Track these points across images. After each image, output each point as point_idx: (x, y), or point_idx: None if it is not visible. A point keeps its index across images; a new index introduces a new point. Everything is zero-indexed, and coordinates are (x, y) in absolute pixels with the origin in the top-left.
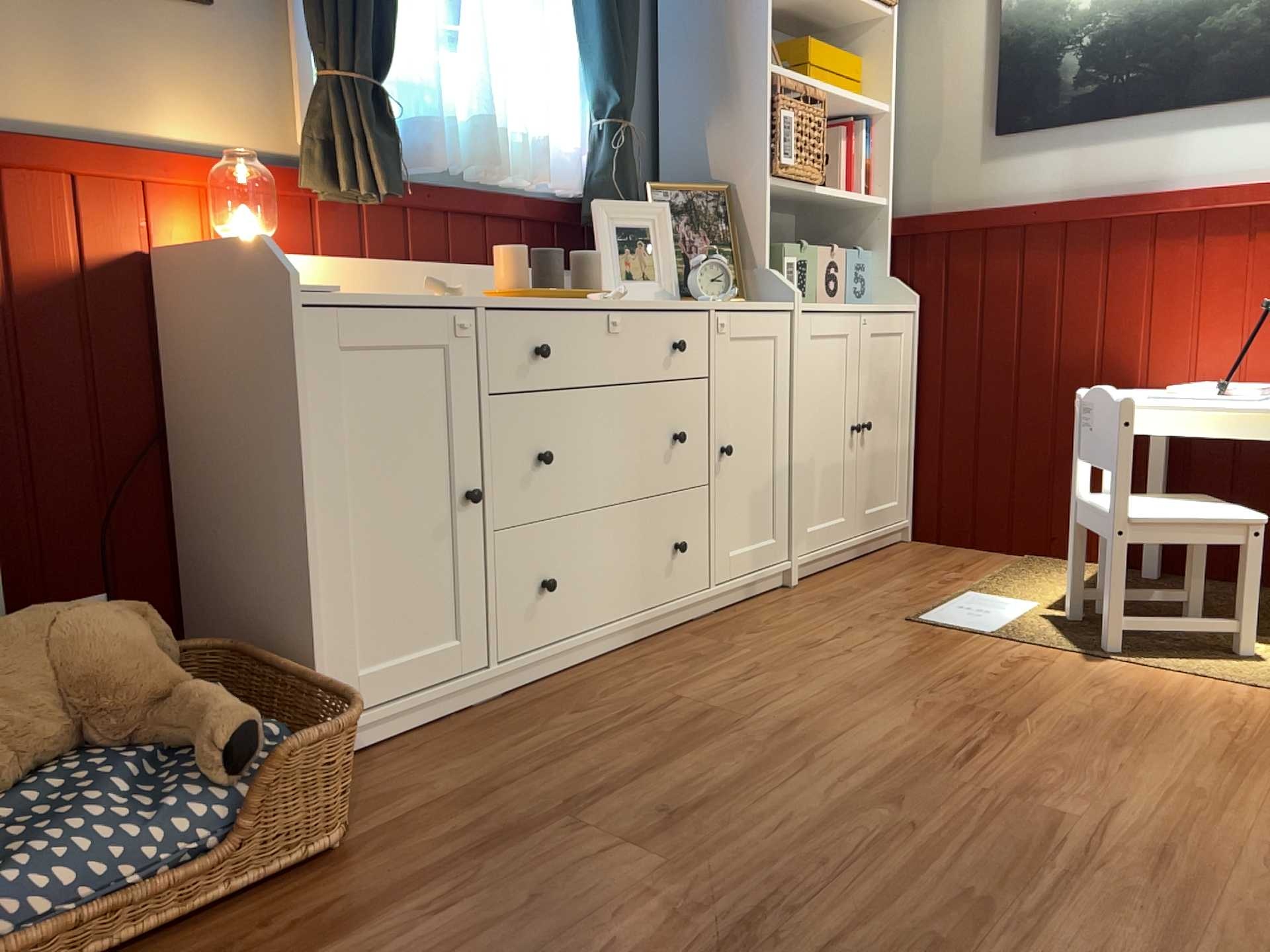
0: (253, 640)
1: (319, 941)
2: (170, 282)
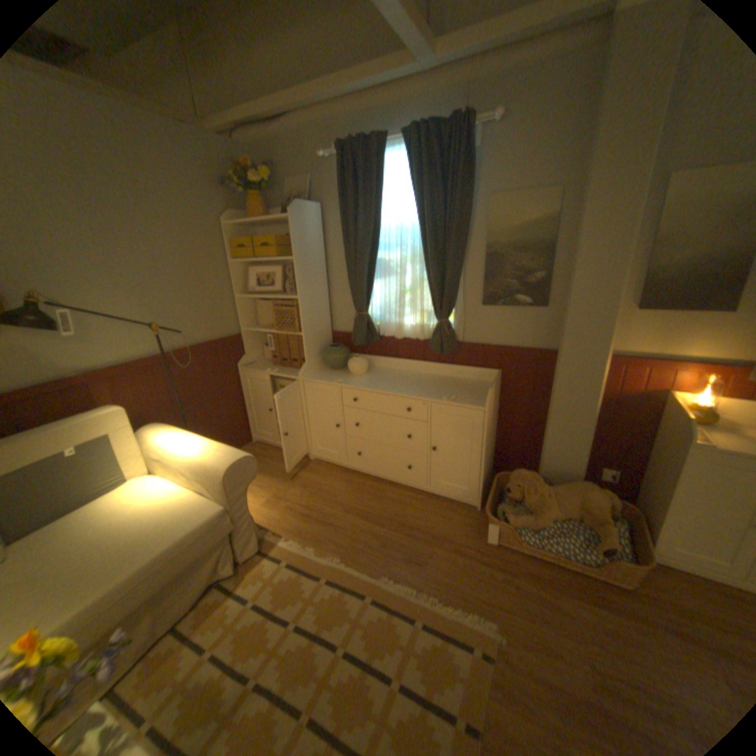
0: (650, 515)
1: (606, 609)
2: (671, 404)
